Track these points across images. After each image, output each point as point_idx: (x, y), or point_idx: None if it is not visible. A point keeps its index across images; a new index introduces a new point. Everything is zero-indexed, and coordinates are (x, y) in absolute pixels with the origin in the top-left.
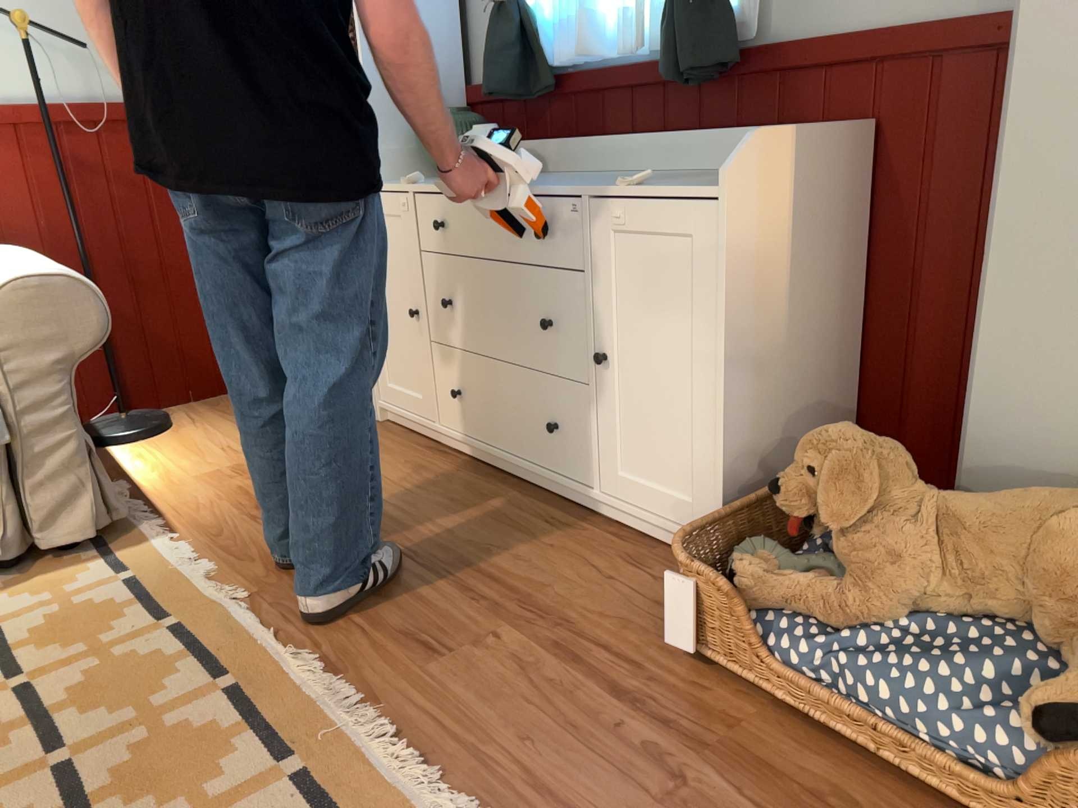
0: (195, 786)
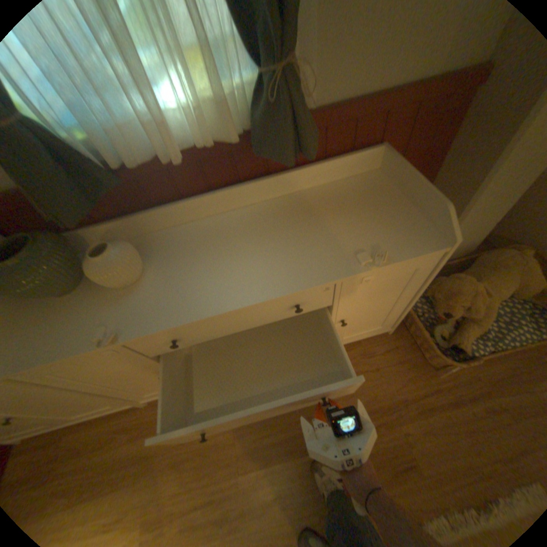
0: None
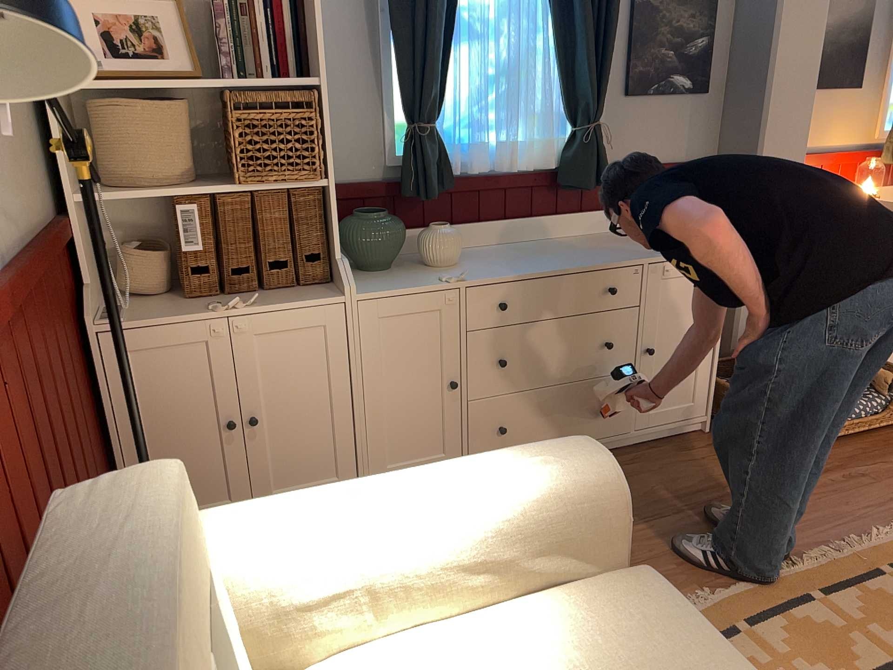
0: None
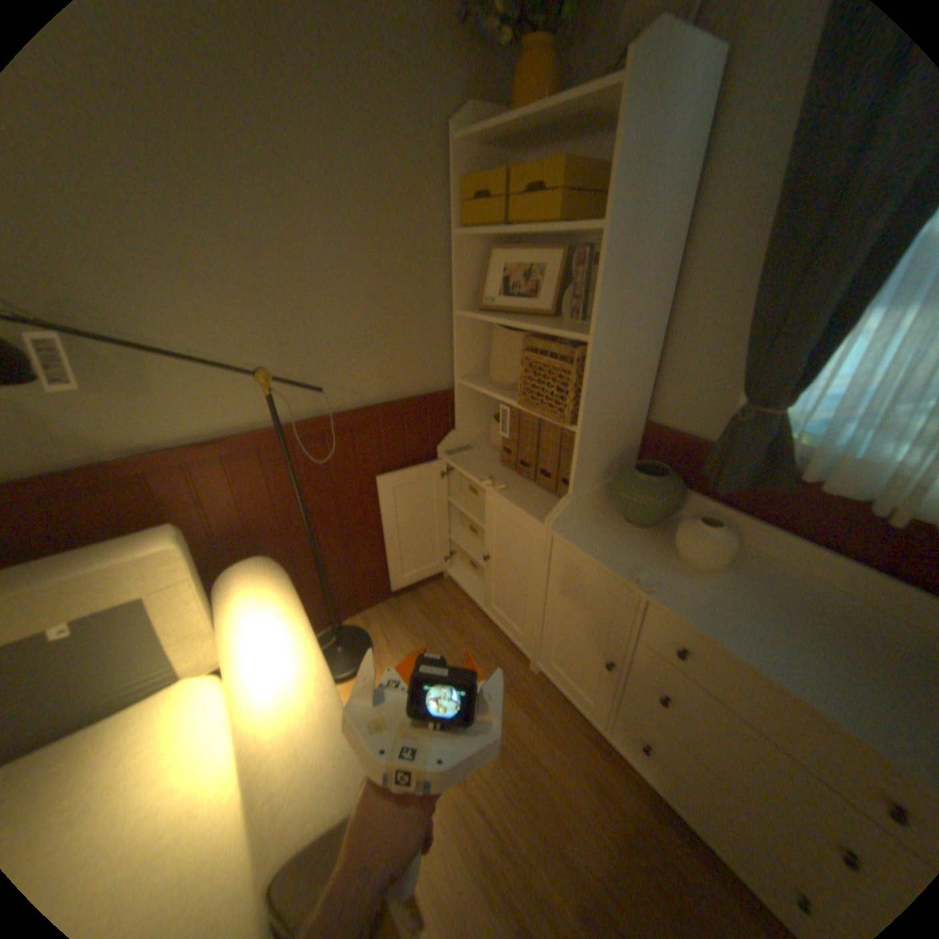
0: None
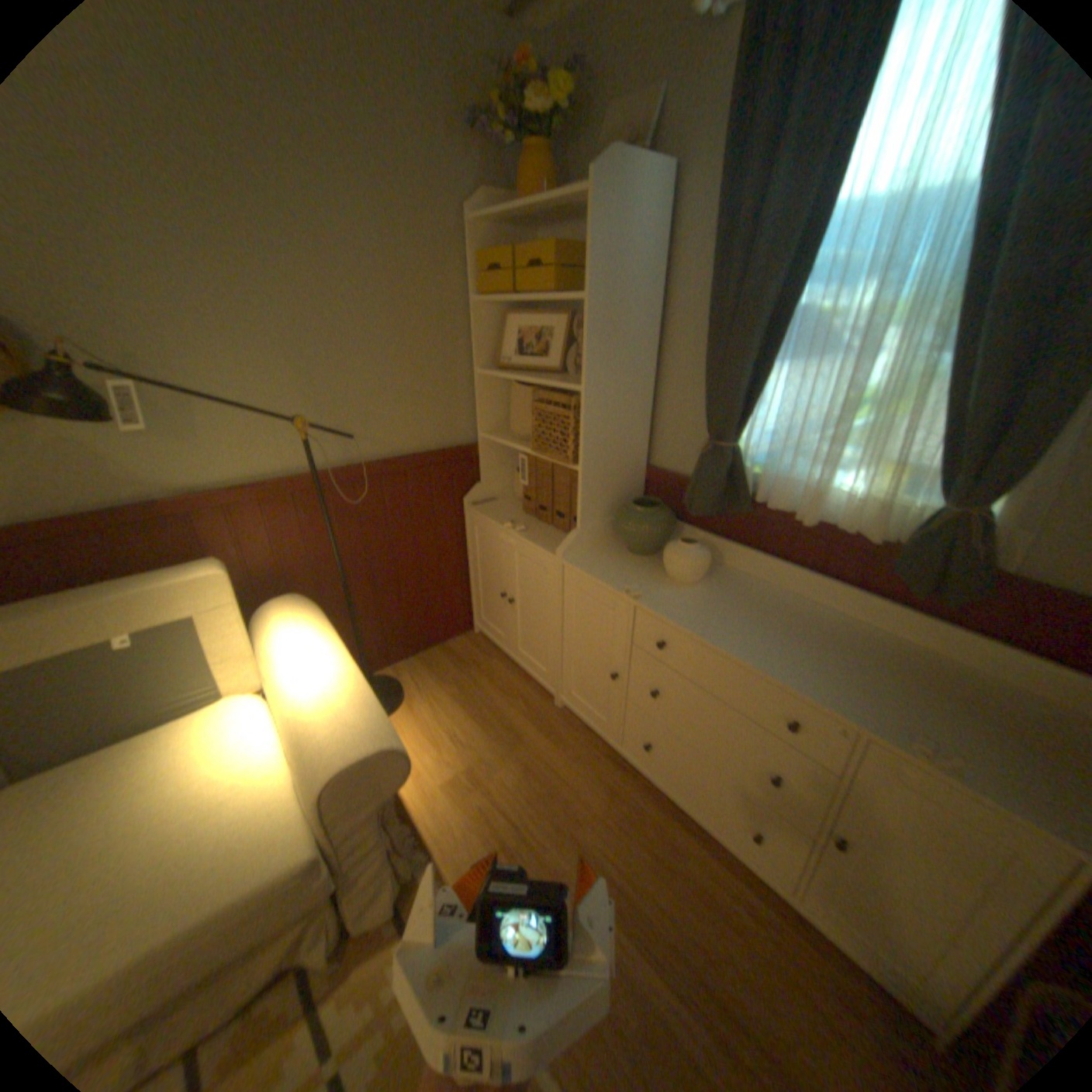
0: None
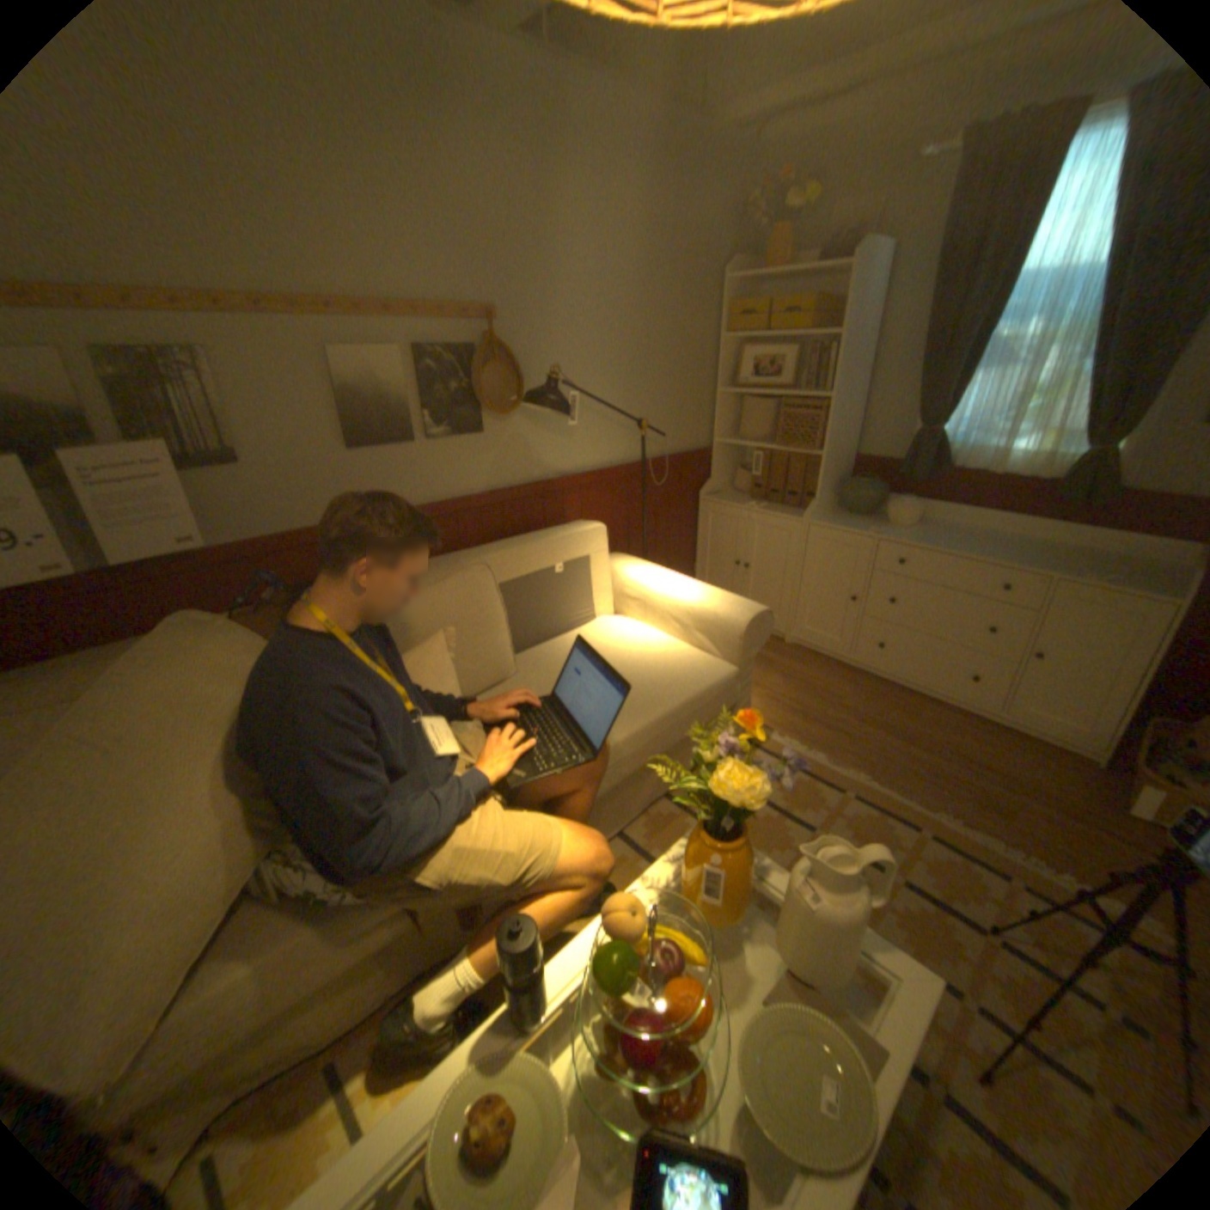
0: (985, 895)
